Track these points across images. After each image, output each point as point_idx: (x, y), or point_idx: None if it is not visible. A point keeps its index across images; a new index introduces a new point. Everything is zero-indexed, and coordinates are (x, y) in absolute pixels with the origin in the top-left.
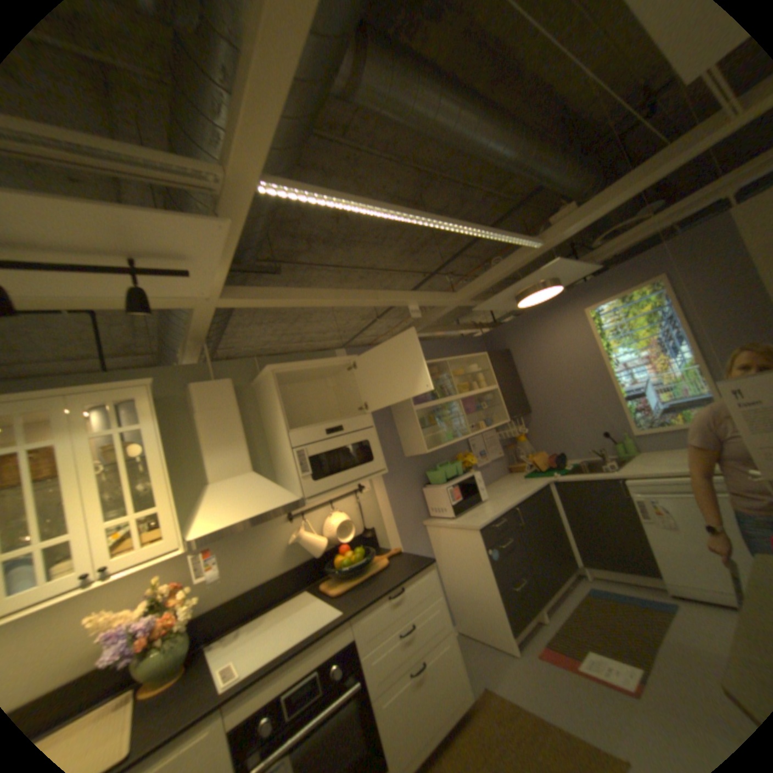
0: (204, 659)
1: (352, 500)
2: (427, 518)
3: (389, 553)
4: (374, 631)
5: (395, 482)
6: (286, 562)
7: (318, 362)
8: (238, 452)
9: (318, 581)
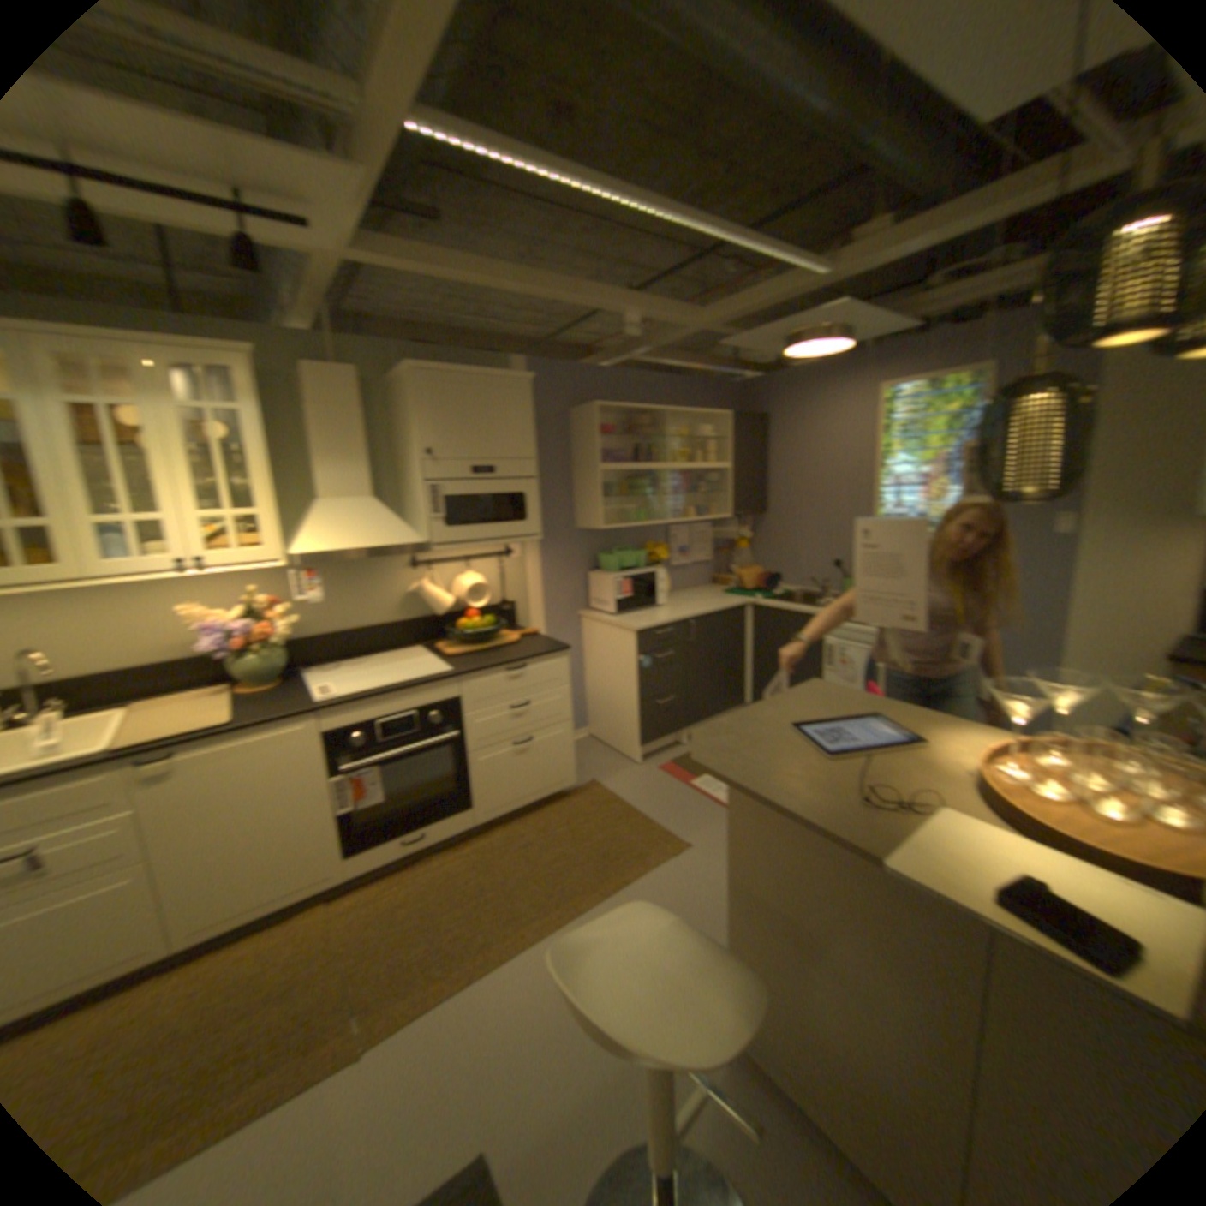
0: (298, 678)
1: (491, 563)
2: (583, 608)
3: (523, 632)
4: (480, 694)
5: (552, 555)
6: (399, 611)
7: (473, 371)
8: (352, 468)
9: (433, 640)
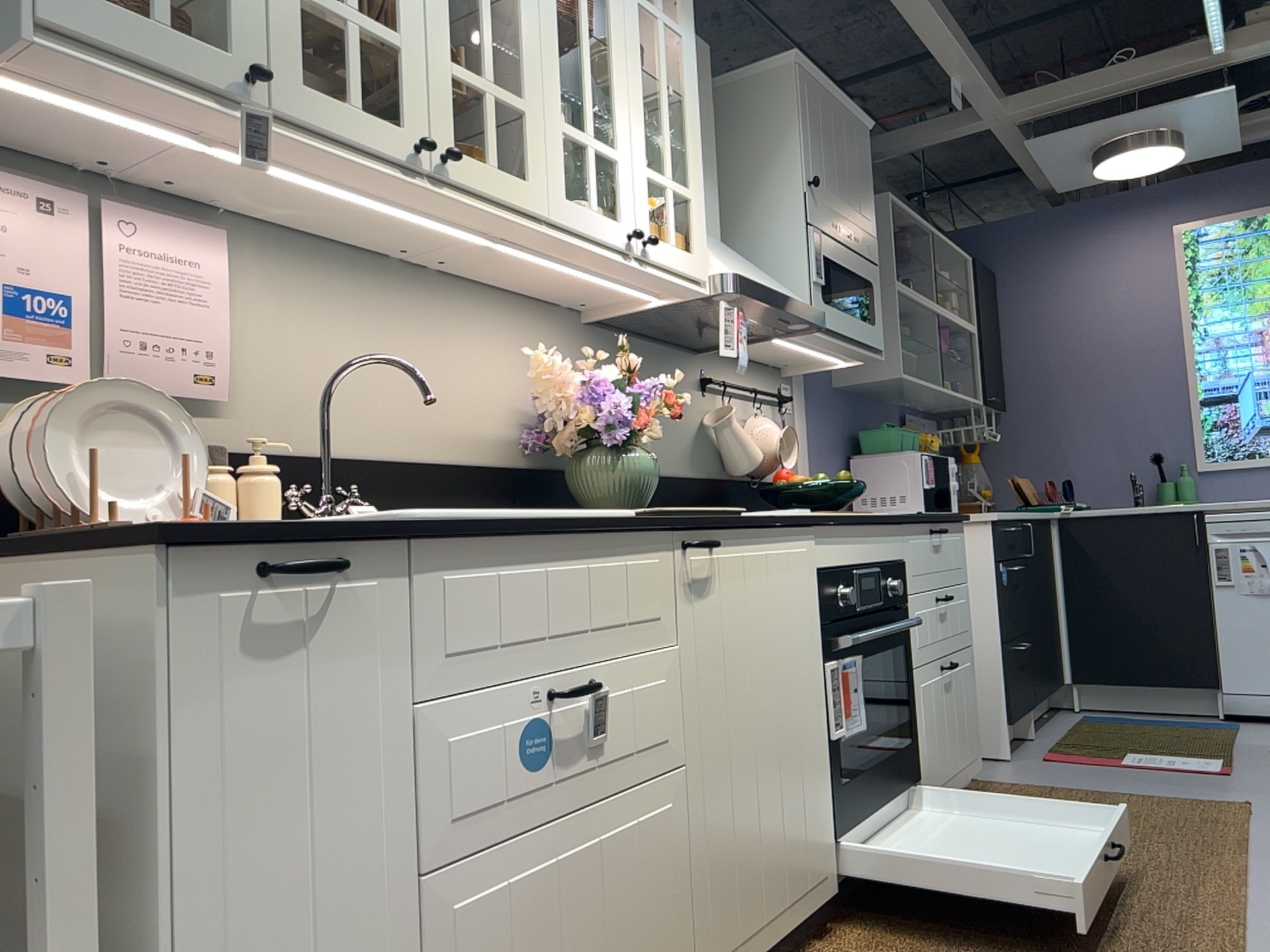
0: None
1: (772, 412)
2: None
3: None
4: (920, 564)
5: (820, 421)
6: (695, 460)
7: (839, 96)
8: (712, 192)
9: None
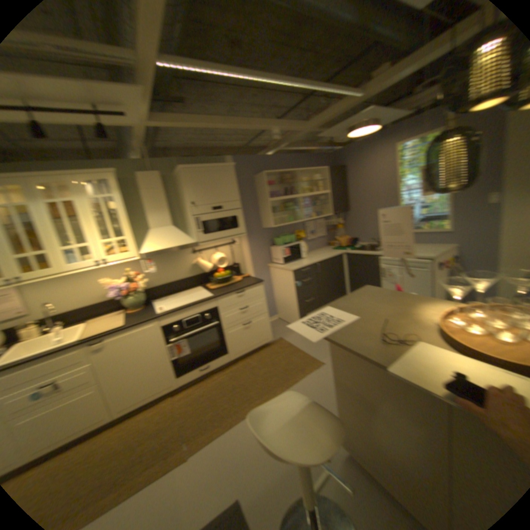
0: (150, 304)
1: (226, 247)
2: (269, 263)
3: (243, 276)
4: (225, 304)
5: (253, 241)
6: (189, 272)
7: (207, 165)
8: (162, 214)
9: (205, 283)
